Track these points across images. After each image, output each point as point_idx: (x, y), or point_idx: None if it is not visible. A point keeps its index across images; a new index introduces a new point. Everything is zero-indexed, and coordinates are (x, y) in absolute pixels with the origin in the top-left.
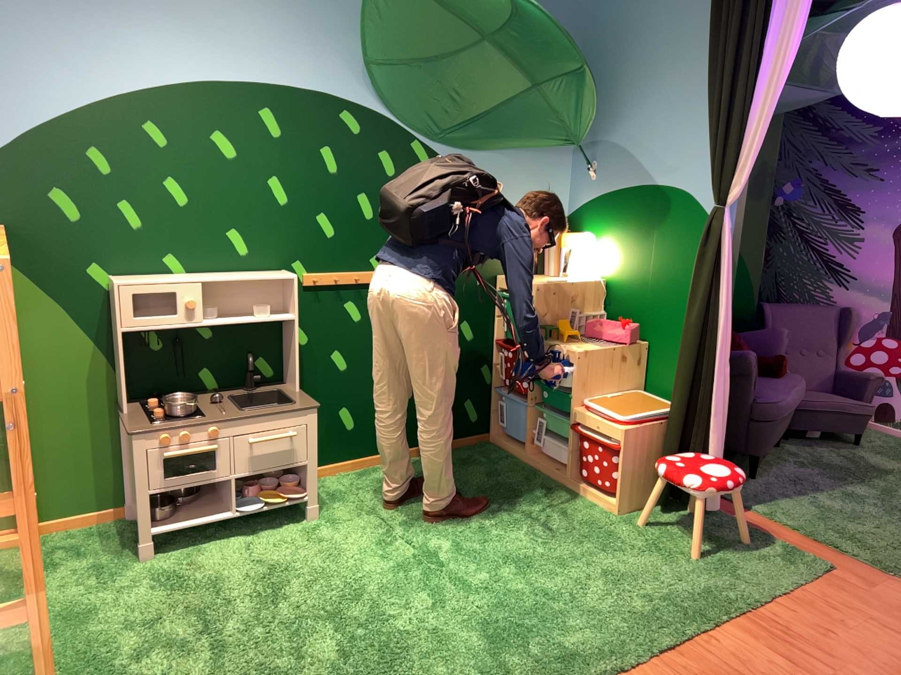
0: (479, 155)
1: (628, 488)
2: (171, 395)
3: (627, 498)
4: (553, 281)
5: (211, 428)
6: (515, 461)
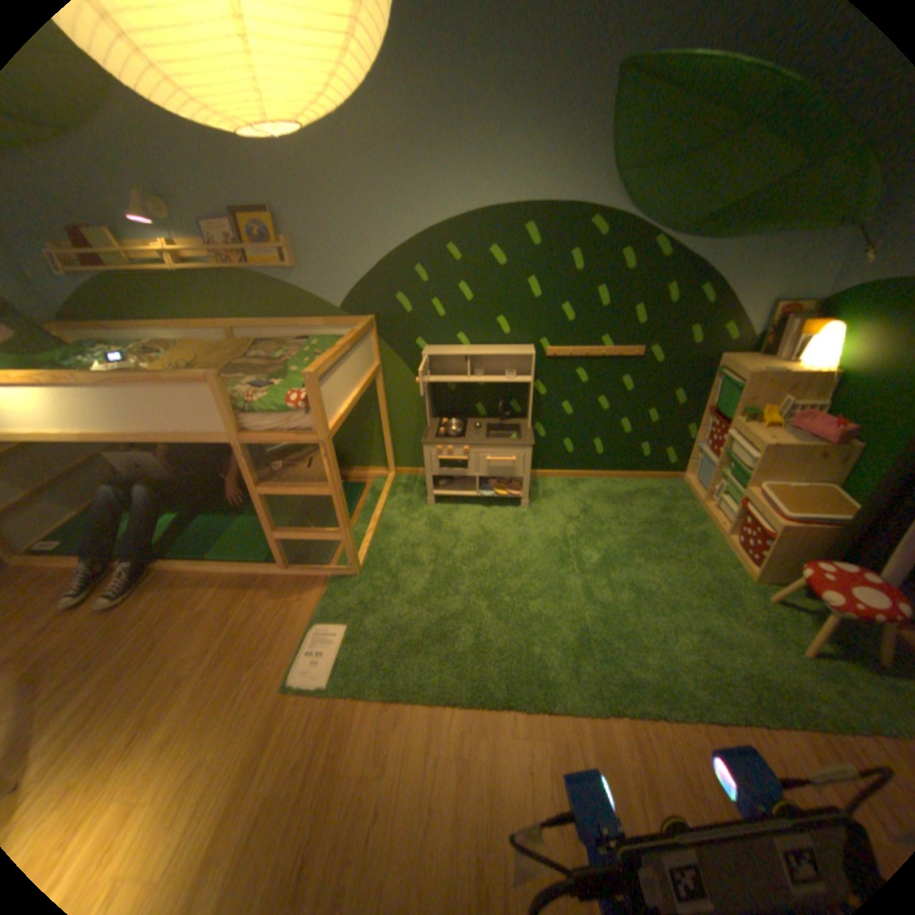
0: (730, 240)
1: (778, 572)
2: (455, 417)
3: (774, 579)
4: (778, 368)
5: (460, 448)
6: (693, 507)
